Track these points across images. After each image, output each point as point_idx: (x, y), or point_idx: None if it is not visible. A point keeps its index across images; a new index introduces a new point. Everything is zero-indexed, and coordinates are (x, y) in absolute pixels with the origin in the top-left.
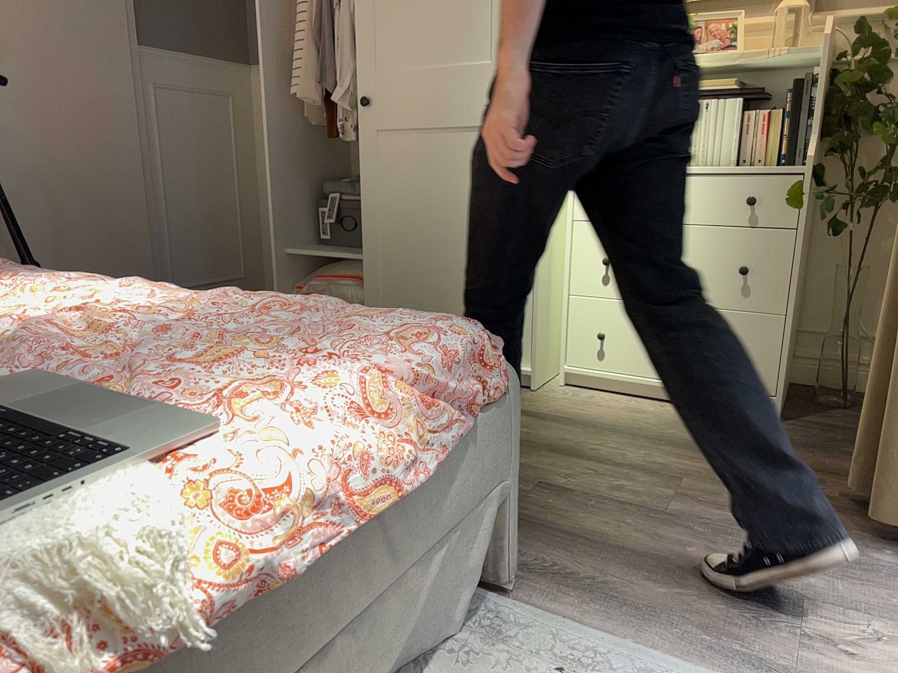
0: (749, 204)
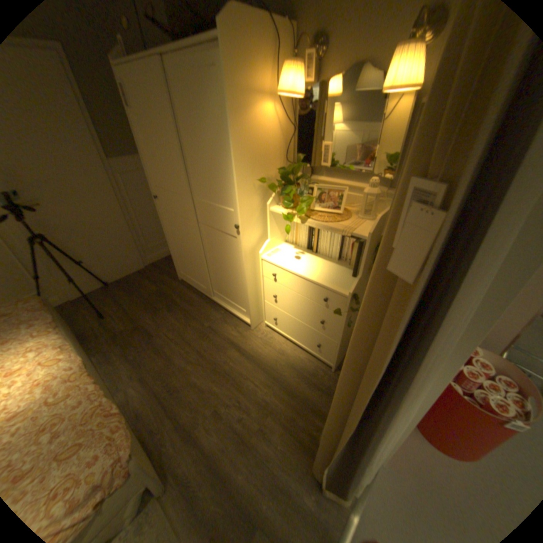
0: (324, 300)
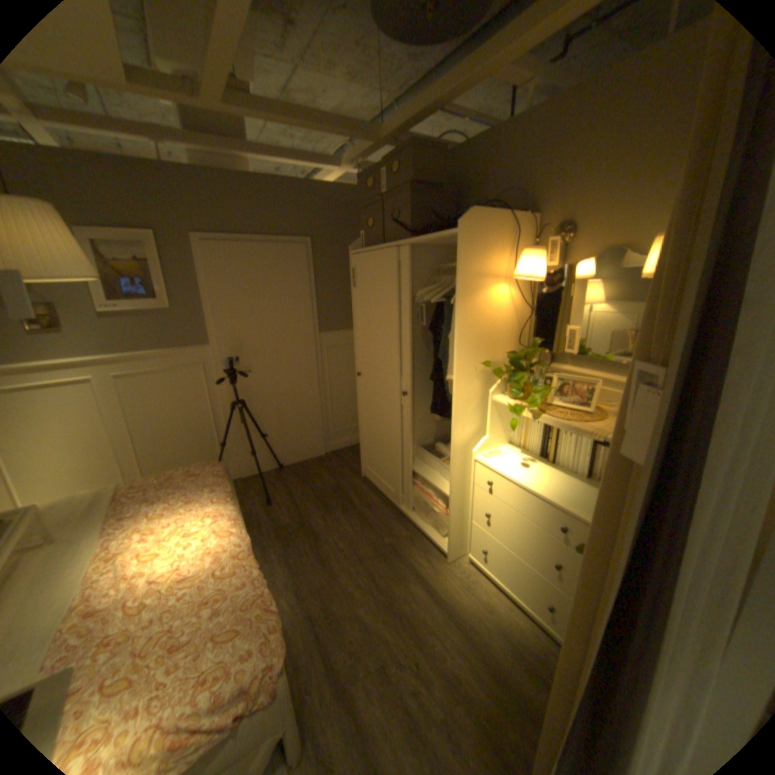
0: (562, 531)
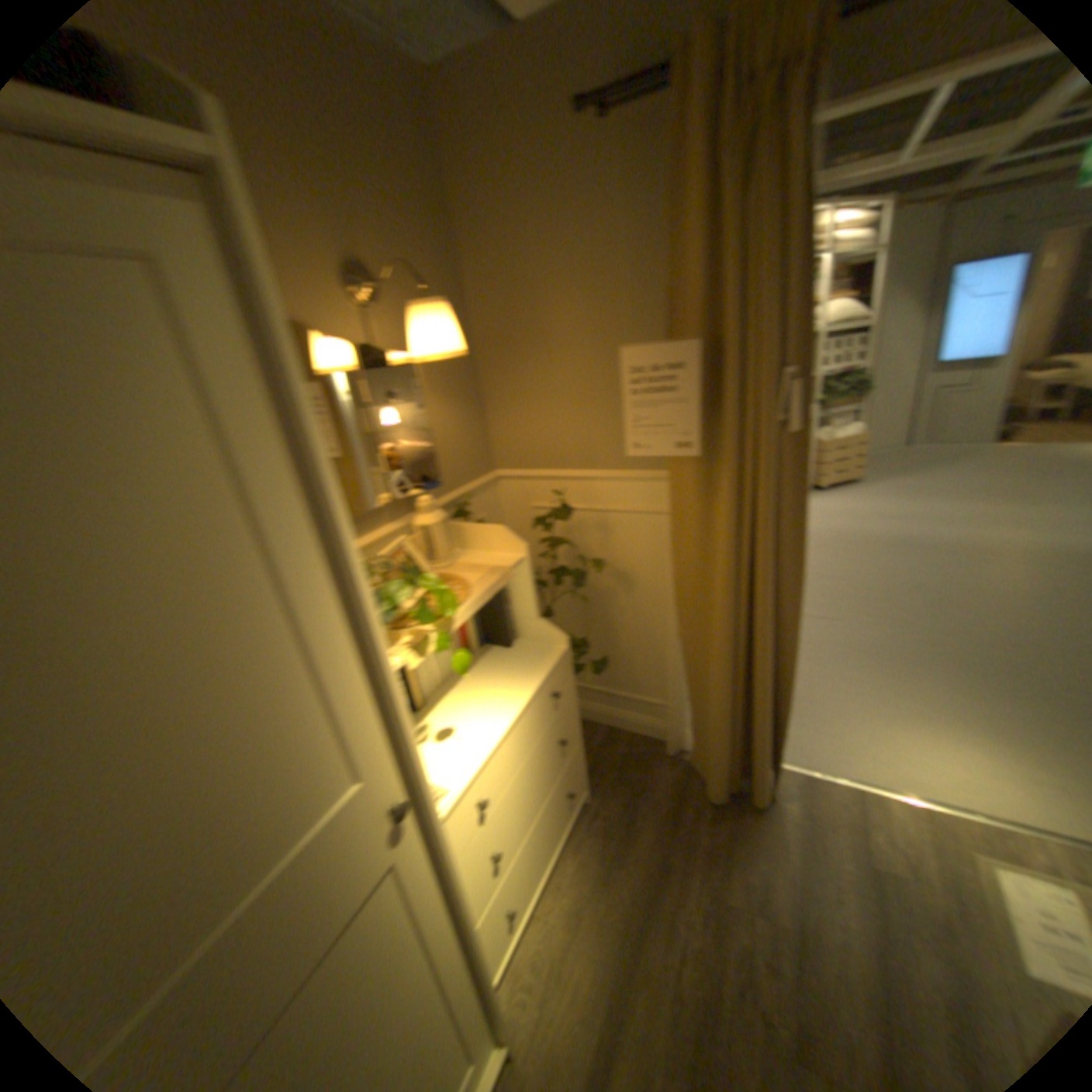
0: (559, 698)
